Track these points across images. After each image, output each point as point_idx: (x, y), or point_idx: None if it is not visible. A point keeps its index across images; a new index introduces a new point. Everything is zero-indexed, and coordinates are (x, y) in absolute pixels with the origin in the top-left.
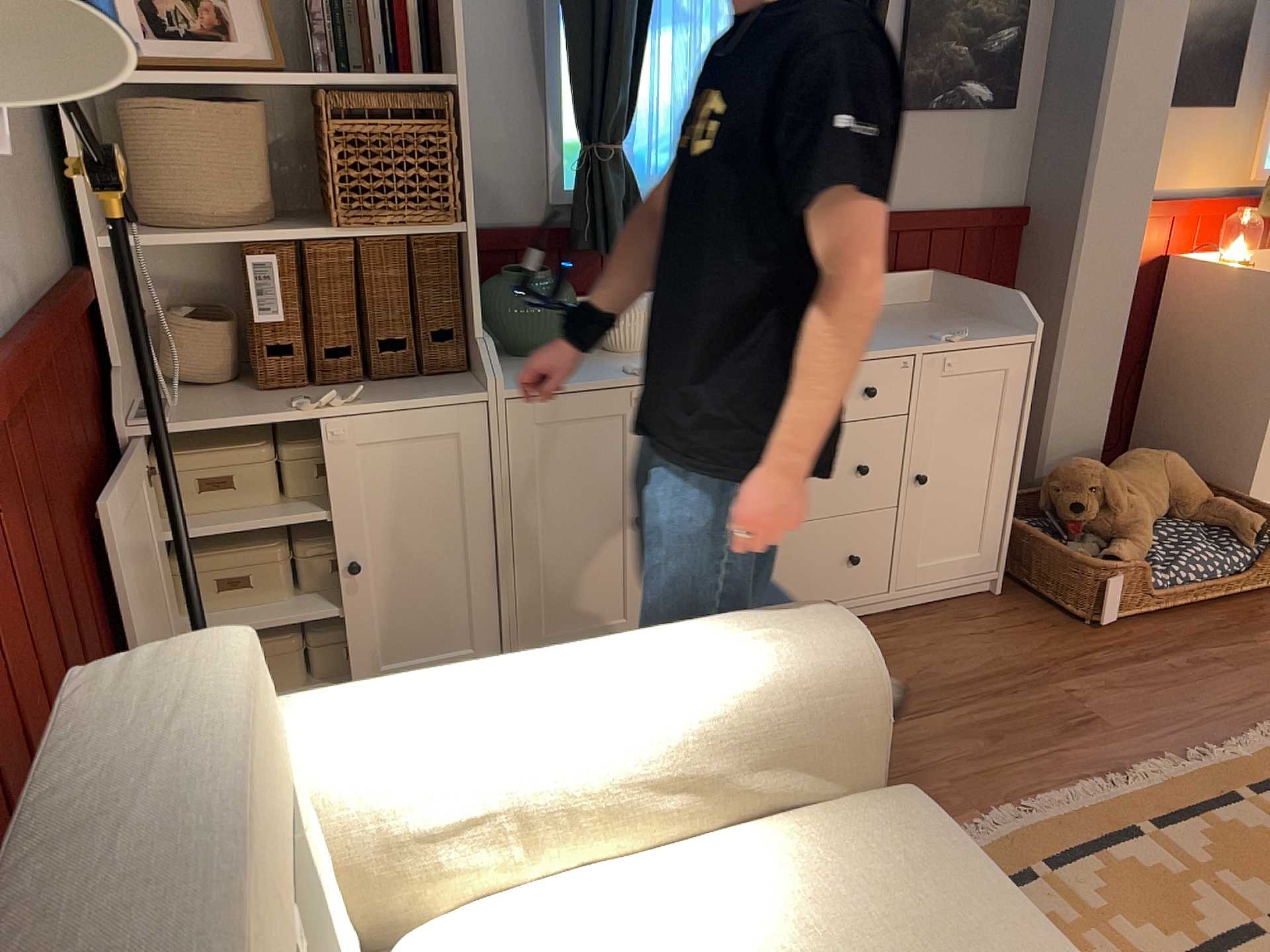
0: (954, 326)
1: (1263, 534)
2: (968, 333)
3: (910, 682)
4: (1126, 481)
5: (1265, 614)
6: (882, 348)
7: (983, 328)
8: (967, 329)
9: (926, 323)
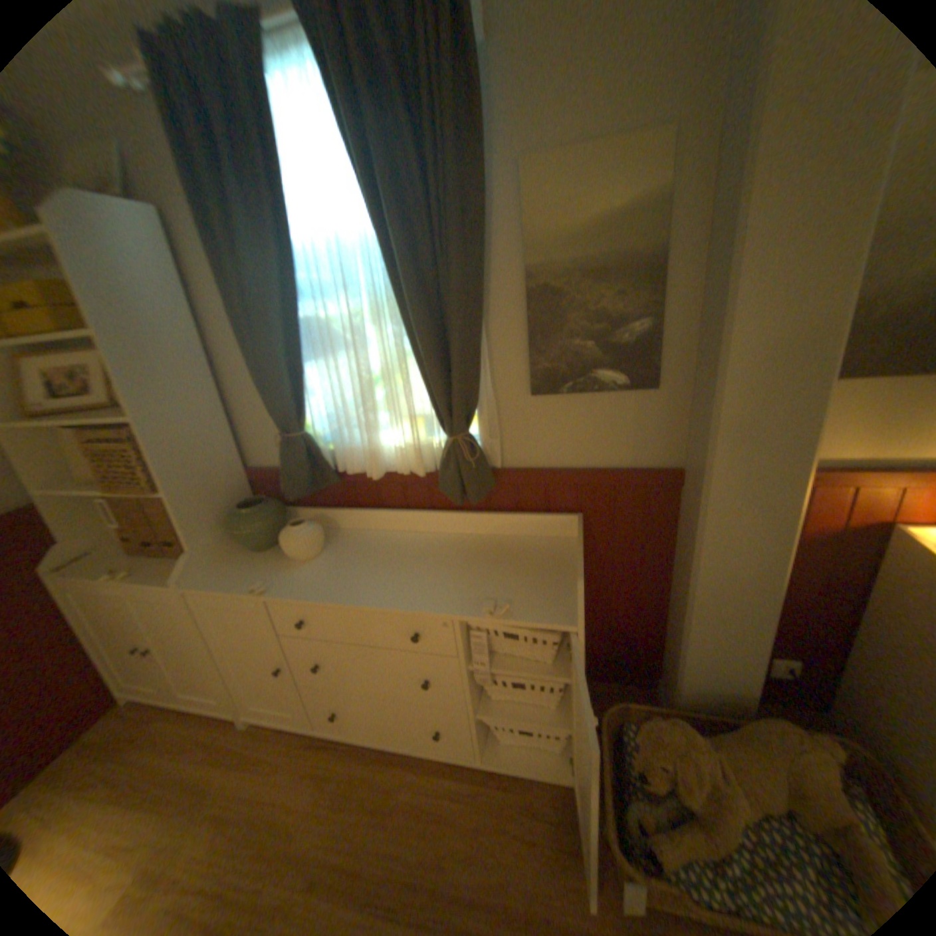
0: (531, 587)
1: None
2: (503, 612)
3: (418, 867)
4: (730, 763)
5: None
6: (428, 607)
7: (547, 599)
8: (507, 608)
9: (516, 576)
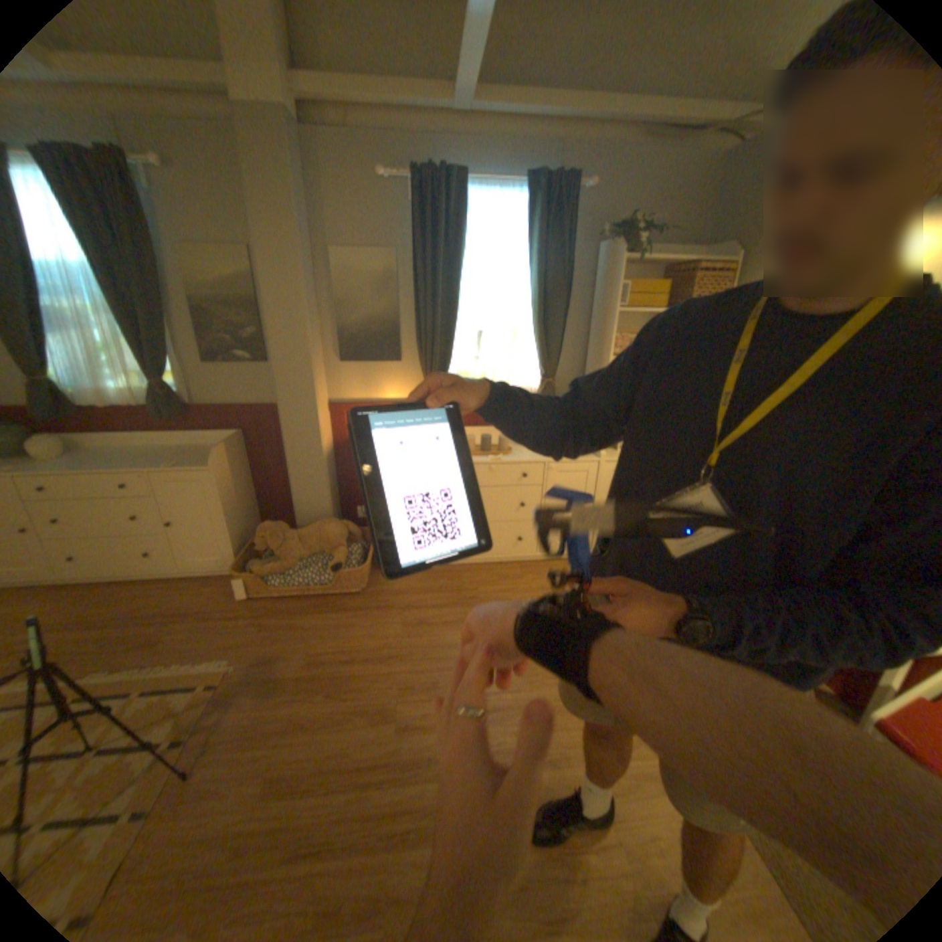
0: (196, 459)
1: (335, 569)
2: (171, 465)
3: (125, 613)
4: (298, 534)
5: (327, 606)
6: (129, 469)
7: (201, 462)
8: (174, 463)
9: (190, 457)
